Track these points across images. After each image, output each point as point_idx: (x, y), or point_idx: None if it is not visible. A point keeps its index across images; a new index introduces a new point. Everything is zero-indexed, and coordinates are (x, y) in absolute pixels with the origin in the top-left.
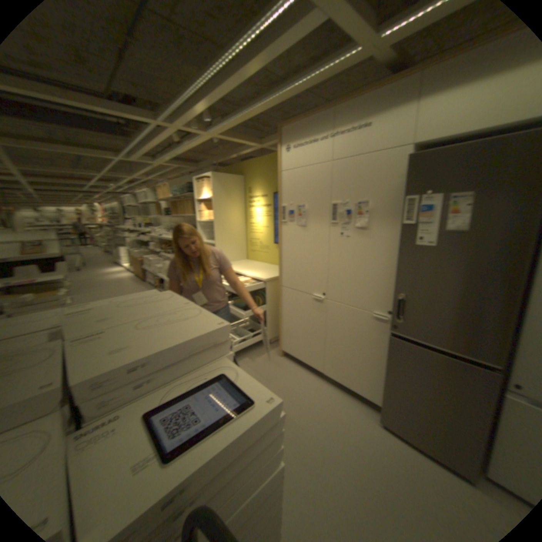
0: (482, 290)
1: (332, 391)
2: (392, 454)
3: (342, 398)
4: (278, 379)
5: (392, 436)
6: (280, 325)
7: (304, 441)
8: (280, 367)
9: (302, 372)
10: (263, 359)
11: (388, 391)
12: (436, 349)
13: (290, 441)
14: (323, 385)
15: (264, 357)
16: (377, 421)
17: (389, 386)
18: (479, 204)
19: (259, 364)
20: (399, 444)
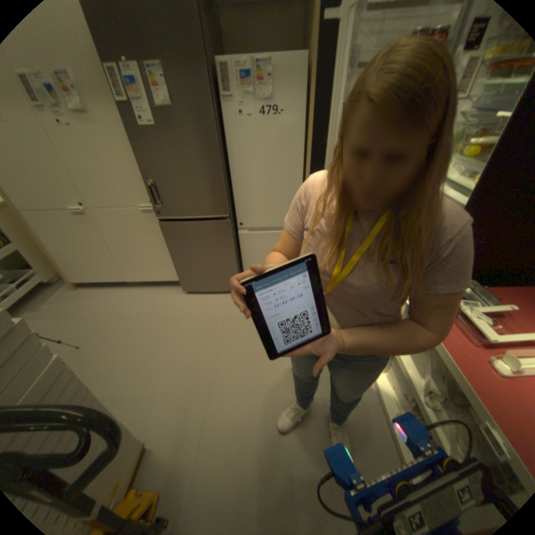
0: (198, 160)
1: (139, 291)
2: (194, 305)
3: (149, 291)
4: (77, 312)
5: (192, 295)
6: (48, 259)
7: (125, 339)
8: (76, 300)
9: (103, 292)
10: (48, 304)
11: (177, 266)
12: (192, 219)
13: (111, 349)
14: (129, 291)
15: (49, 301)
16: (181, 292)
17: (175, 262)
18: (168, 75)
19: (45, 311)
20: (198, 297)
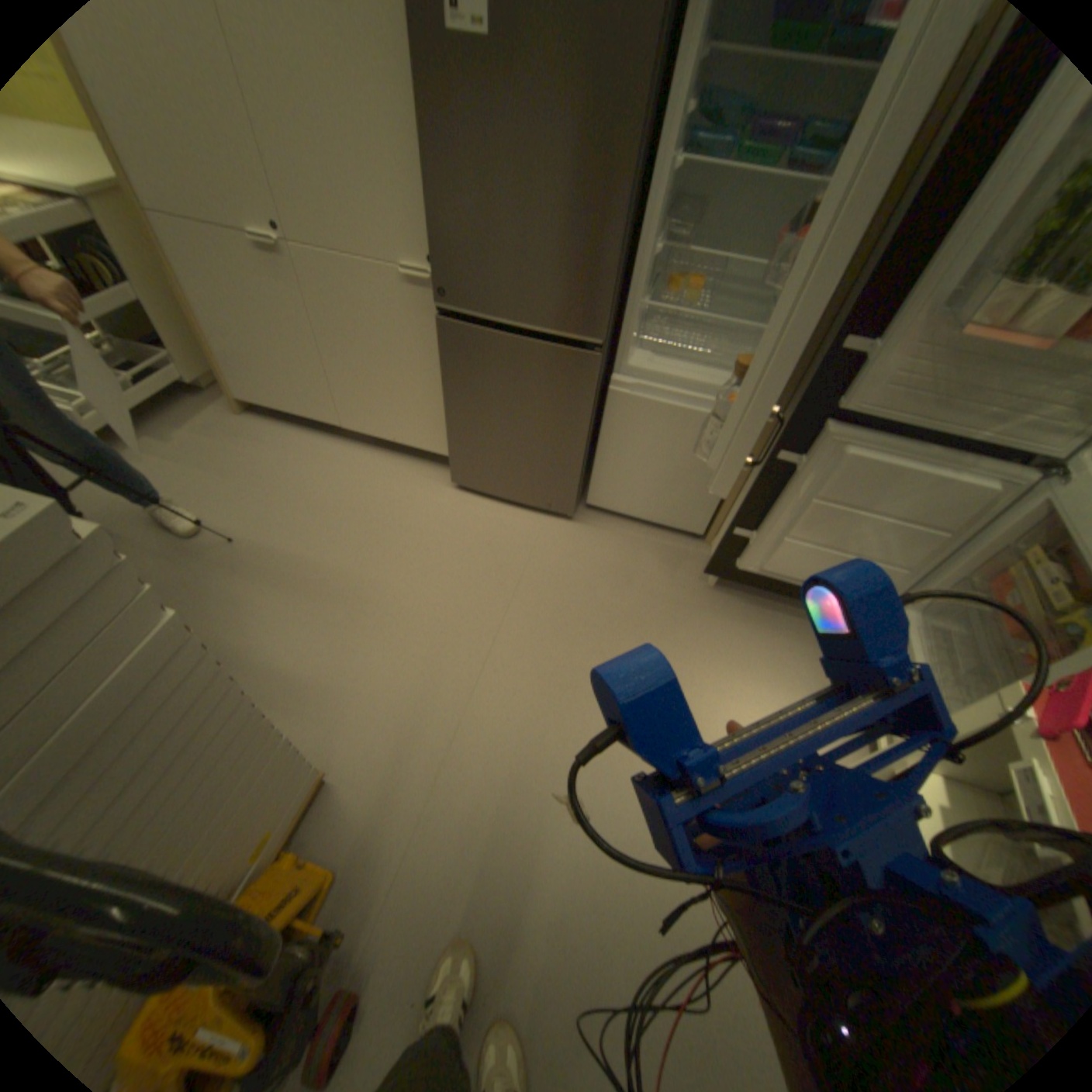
0: (575, 174)
1: (364, 455)
2: (469, 519)
3: (384, 462)
4: (240, 464)
5: (469, 495)
6: (197, 337)
7: (321, 552)
8: (240, 437)
9: (295, 437)
10: (188, 431)
11: (452, 427)
12: (514, 328)
13: (293, 563)
14: (344, 449)
15: (192, 425)
16: (447, 481)
17: (452, 417)
18: None
19: (181, 445)
20: (480, 503)
